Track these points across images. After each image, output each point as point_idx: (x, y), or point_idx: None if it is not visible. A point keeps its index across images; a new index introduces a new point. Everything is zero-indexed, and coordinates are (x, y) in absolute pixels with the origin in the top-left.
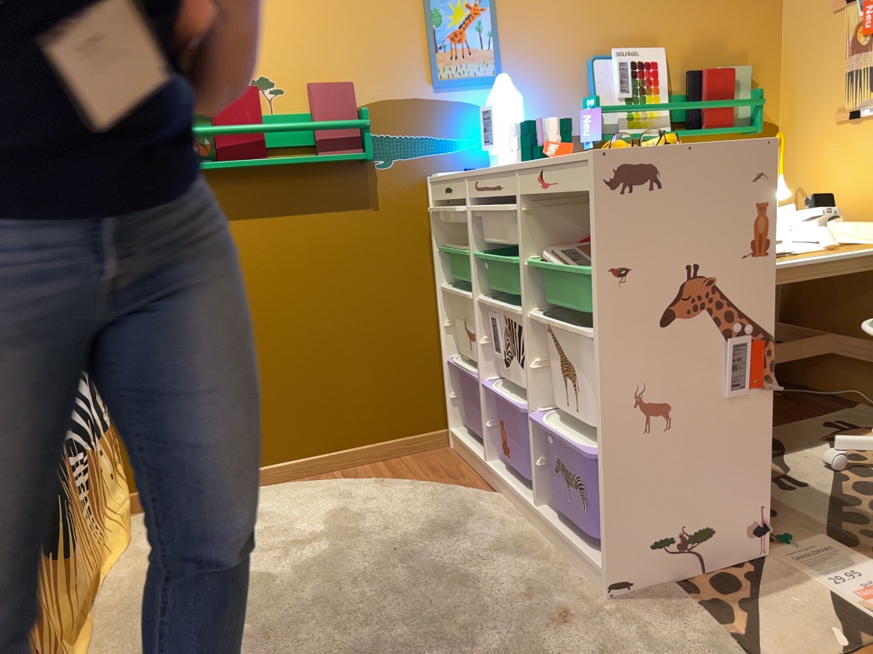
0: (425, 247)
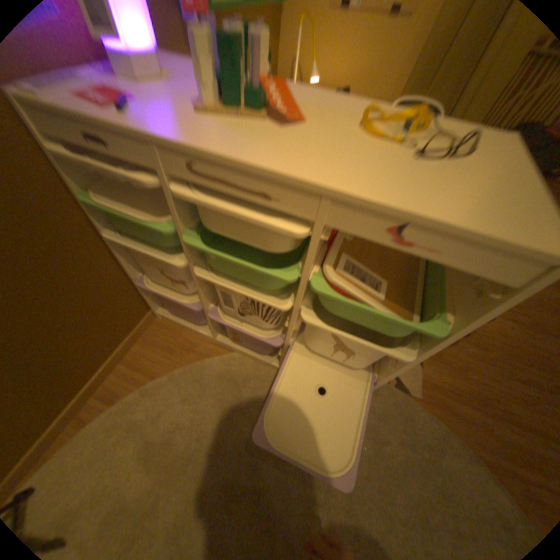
0: (60, 195)
